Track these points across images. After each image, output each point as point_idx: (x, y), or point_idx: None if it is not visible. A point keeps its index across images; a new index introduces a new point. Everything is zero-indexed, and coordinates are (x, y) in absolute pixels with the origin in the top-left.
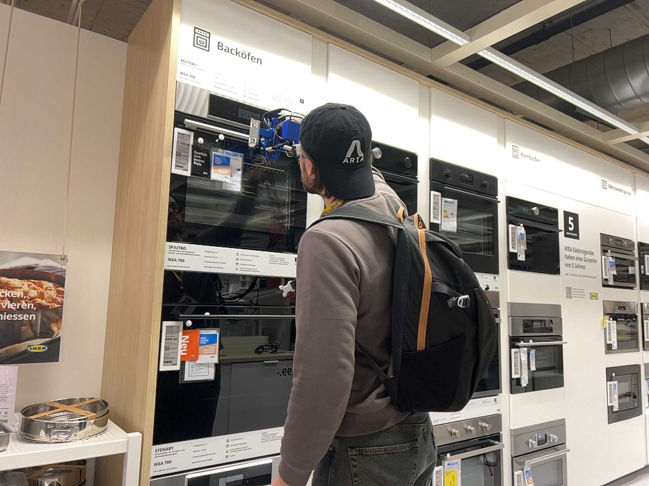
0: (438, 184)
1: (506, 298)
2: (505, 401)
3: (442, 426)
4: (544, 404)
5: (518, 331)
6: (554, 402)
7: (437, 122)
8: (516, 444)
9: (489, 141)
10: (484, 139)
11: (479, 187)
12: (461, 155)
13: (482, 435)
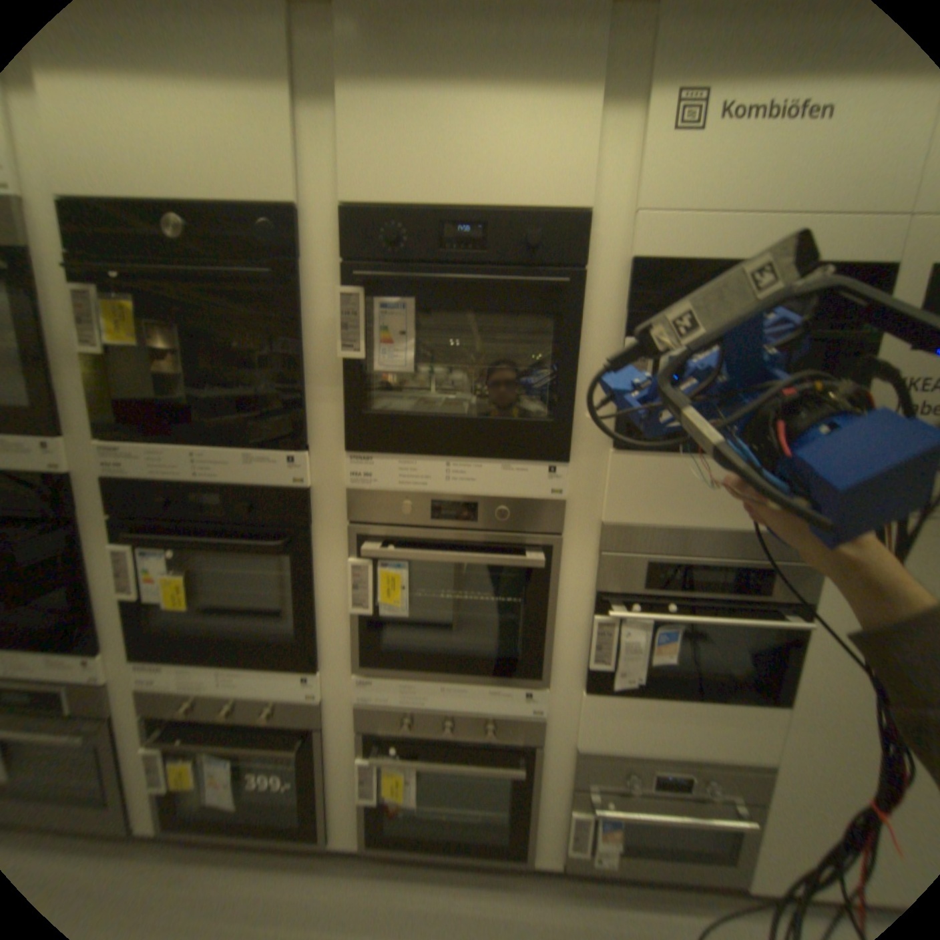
0: (354, 267)
1: (598, 515)
2: (569, 704)
3: (378, 714)
4: (703, 732)
5: (631, 586)
6: (748, 735)
7: (354, 98)
8: (589, 779)
9: (568, 99)
10: (544, 99)
11: (515, 250)
12: (442, 174)
13: (488, 744)
